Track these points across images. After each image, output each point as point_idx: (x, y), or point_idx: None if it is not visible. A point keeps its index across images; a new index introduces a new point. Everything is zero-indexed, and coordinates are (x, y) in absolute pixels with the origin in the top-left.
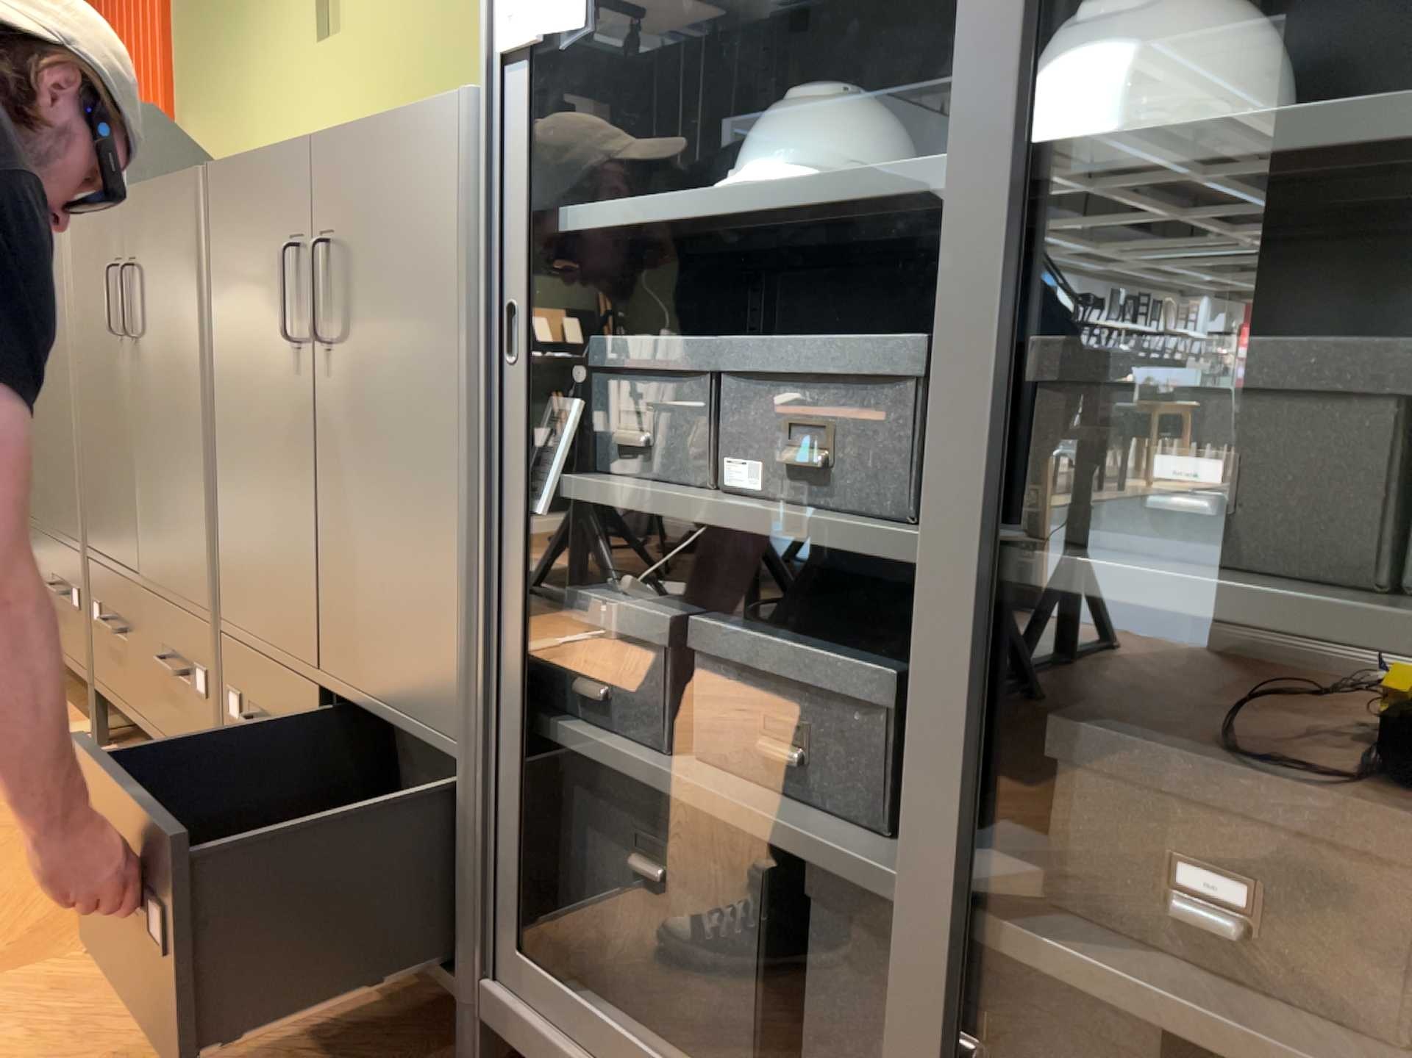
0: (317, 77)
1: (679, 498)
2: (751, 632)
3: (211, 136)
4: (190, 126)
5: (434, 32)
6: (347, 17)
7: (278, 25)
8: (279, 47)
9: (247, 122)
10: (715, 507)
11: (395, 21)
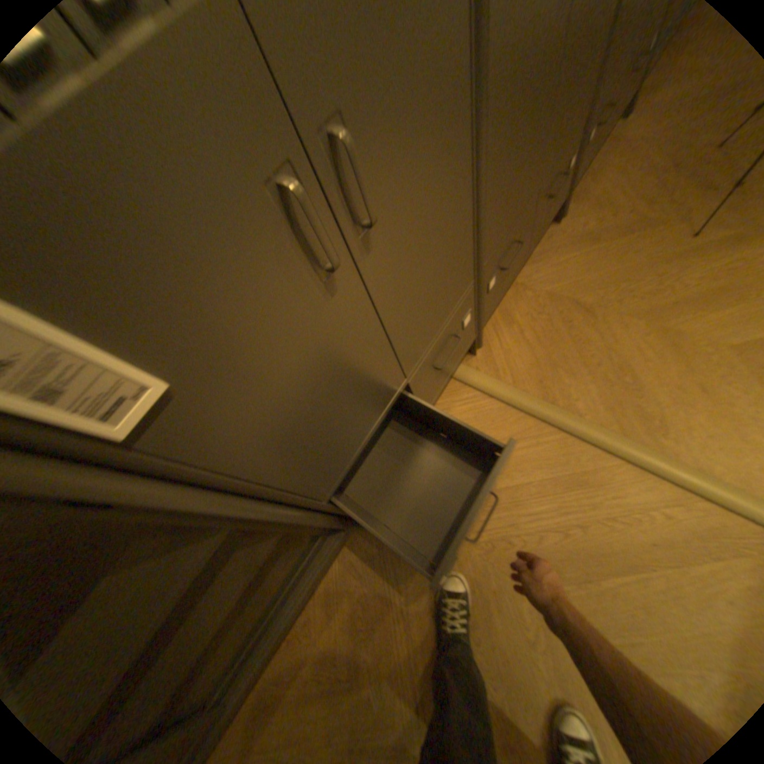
0: None
1: None
2: None
3: None
4: None
5: None
6: None
7: None
8: None
9: None
10: None
11: None
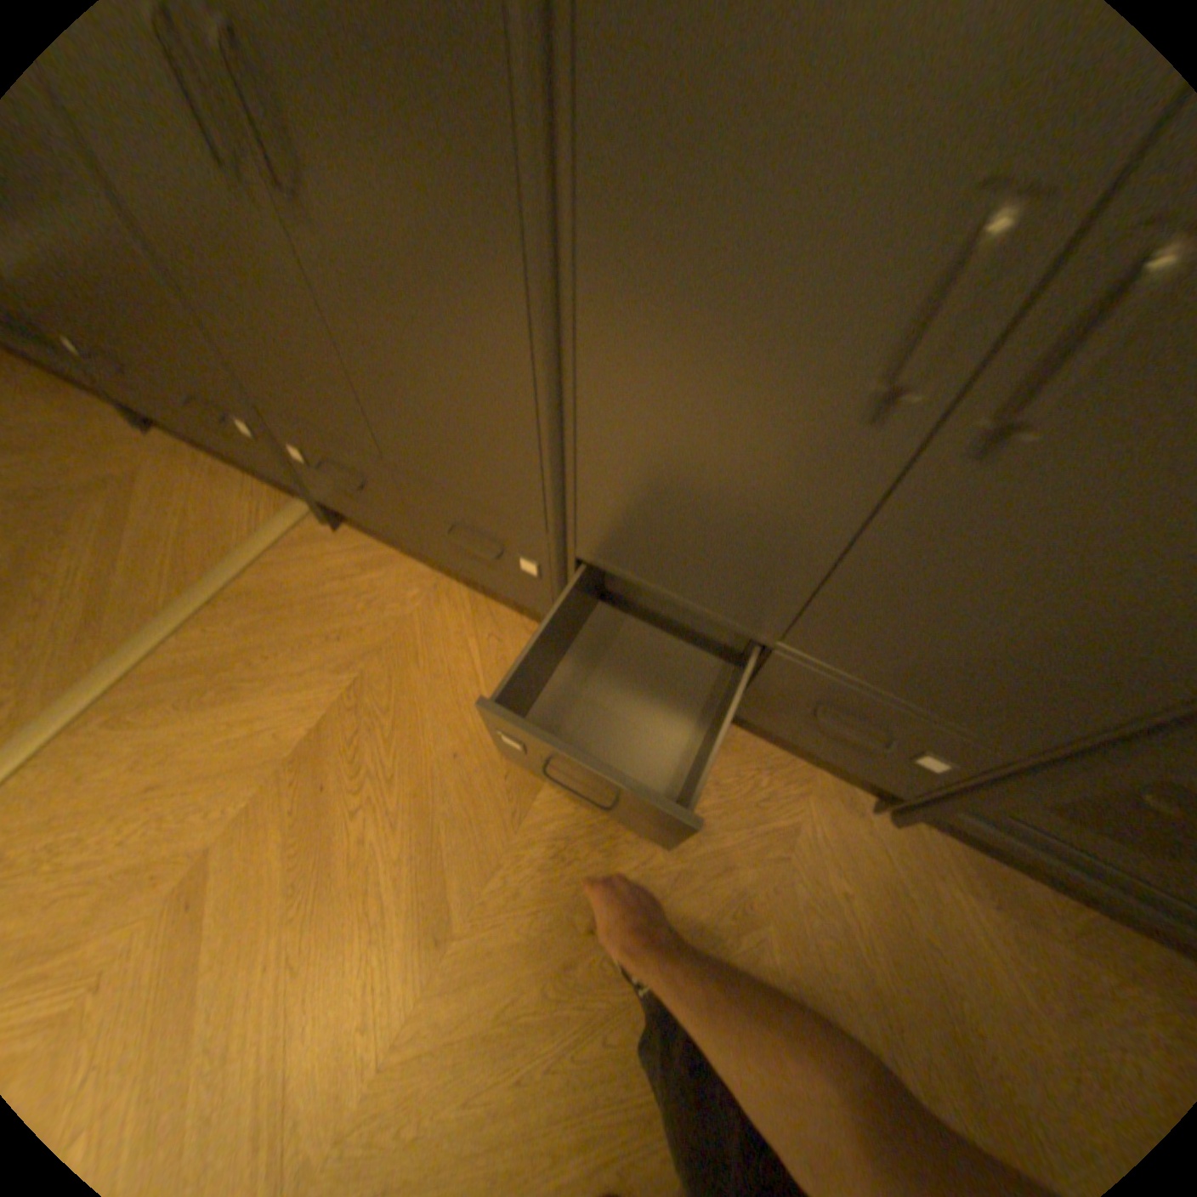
0: None
1: None
2: None
3: None
4: None
5: None
6: None
7: None
8: None
9: None
10: None
11: None
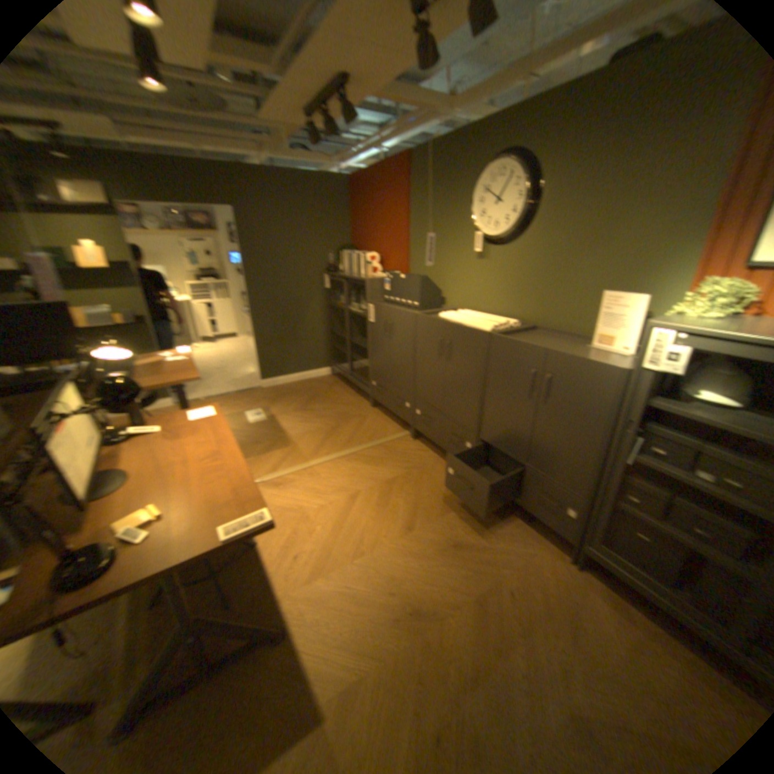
0: (475, 268)
1: (679, 475)
2: (692, 503)
3: (424, 269)
4: (415, 264)
5: (530, 271)
6: (491, 254)
7: (458, 247)
8: (458, 254)
9: (441, 271)
10: (694, 482)
11: (512, 262)
